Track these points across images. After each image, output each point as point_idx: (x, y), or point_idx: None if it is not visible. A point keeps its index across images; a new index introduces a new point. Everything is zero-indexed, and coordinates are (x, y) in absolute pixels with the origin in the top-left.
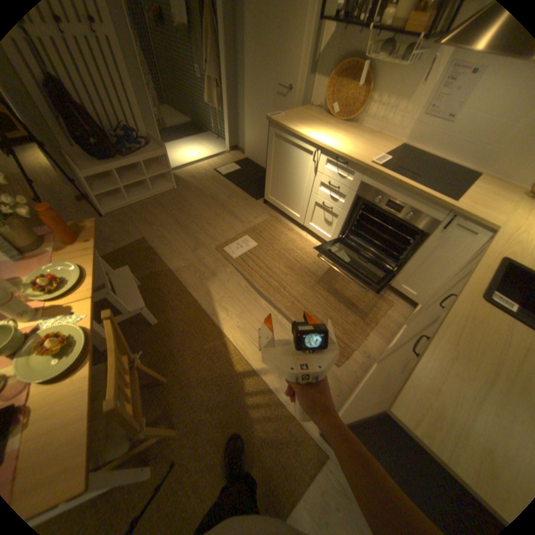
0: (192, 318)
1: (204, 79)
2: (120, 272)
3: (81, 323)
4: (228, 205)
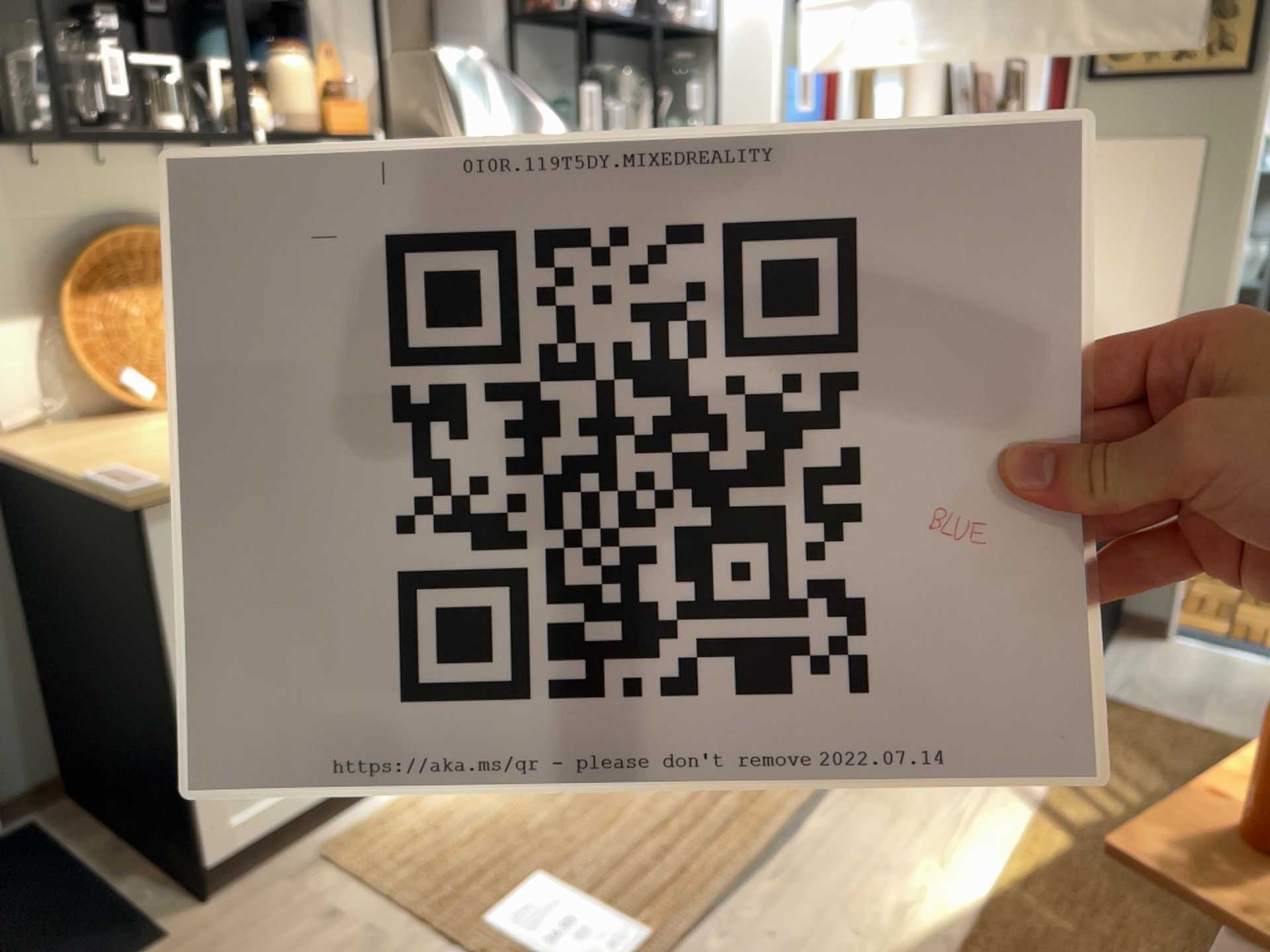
0: None
1: None
2: None
3: None
4: None
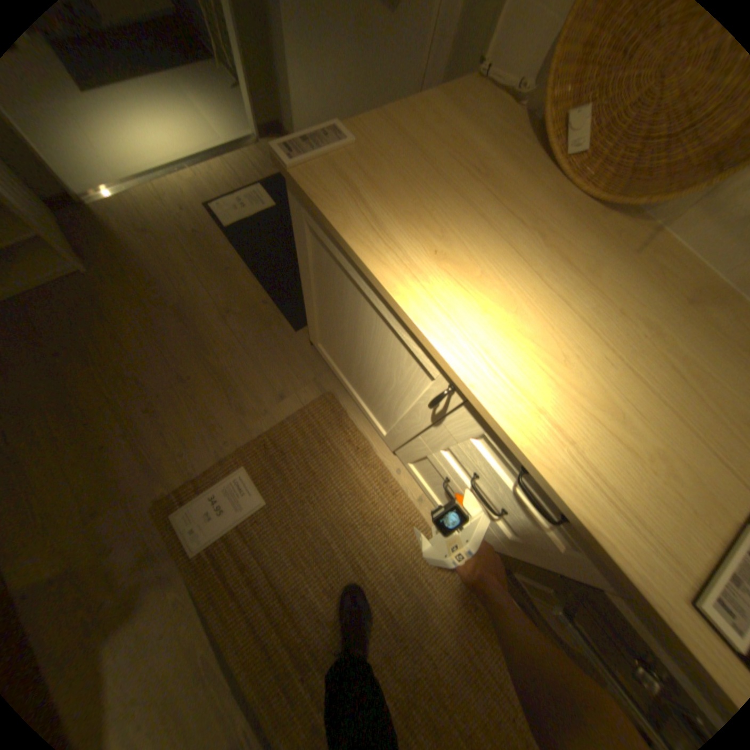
0: None
1: None
2: None
3: None
4: (219, 344)
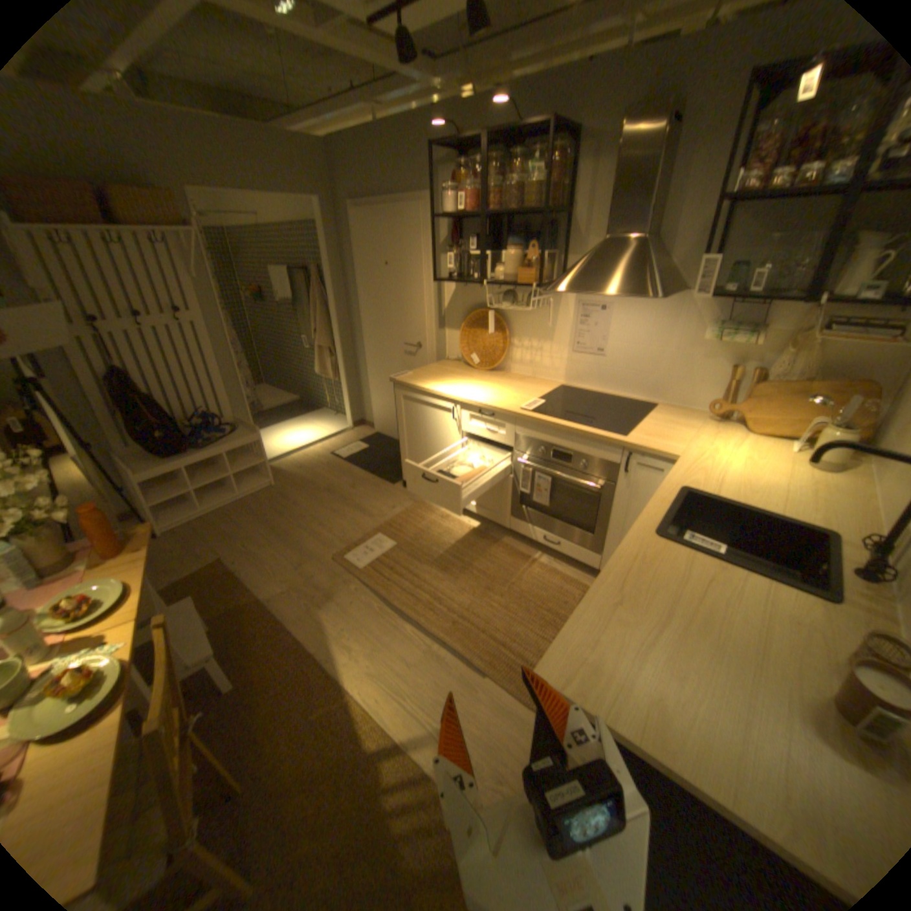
0: (291, 672)
1: (315, 349)
2: (177, 608)
3: (117, 653)
4: (352, 496)
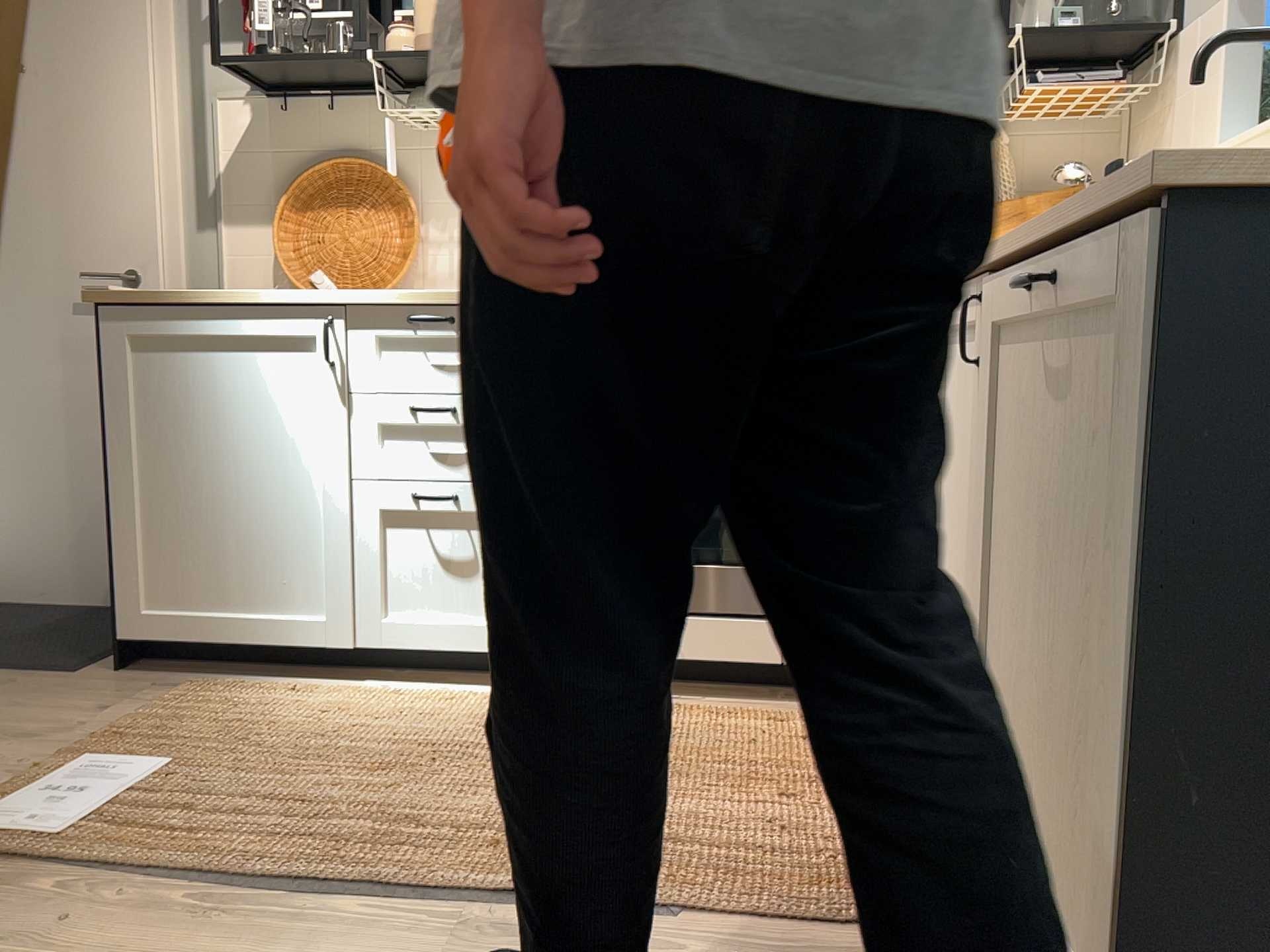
0: None
1: None
2: None
3: None
4: None
